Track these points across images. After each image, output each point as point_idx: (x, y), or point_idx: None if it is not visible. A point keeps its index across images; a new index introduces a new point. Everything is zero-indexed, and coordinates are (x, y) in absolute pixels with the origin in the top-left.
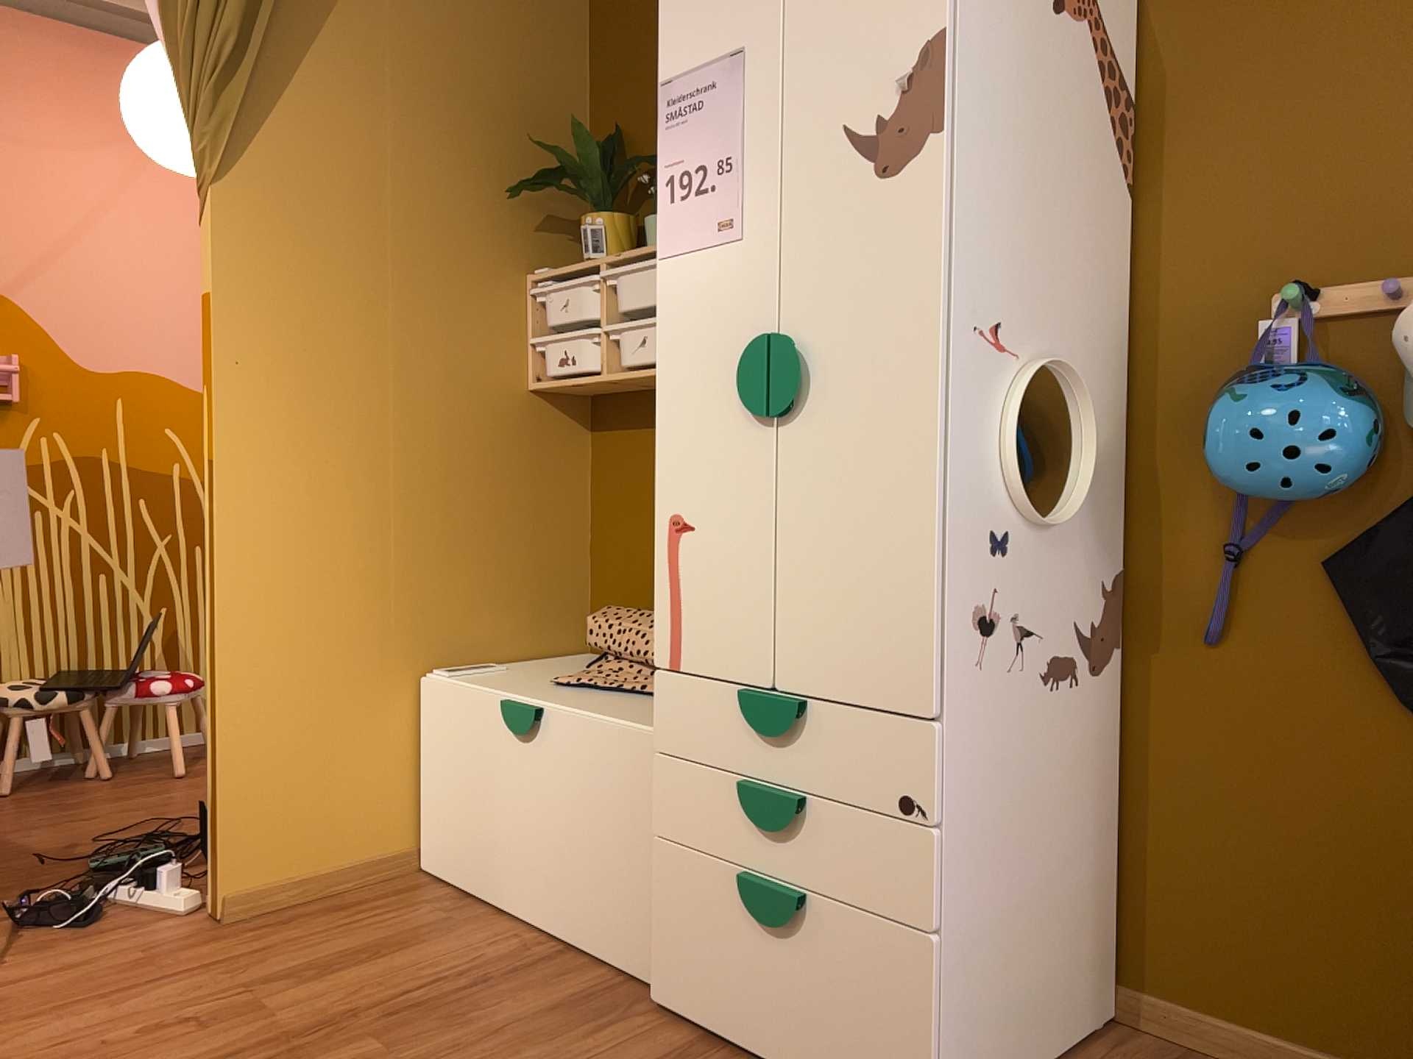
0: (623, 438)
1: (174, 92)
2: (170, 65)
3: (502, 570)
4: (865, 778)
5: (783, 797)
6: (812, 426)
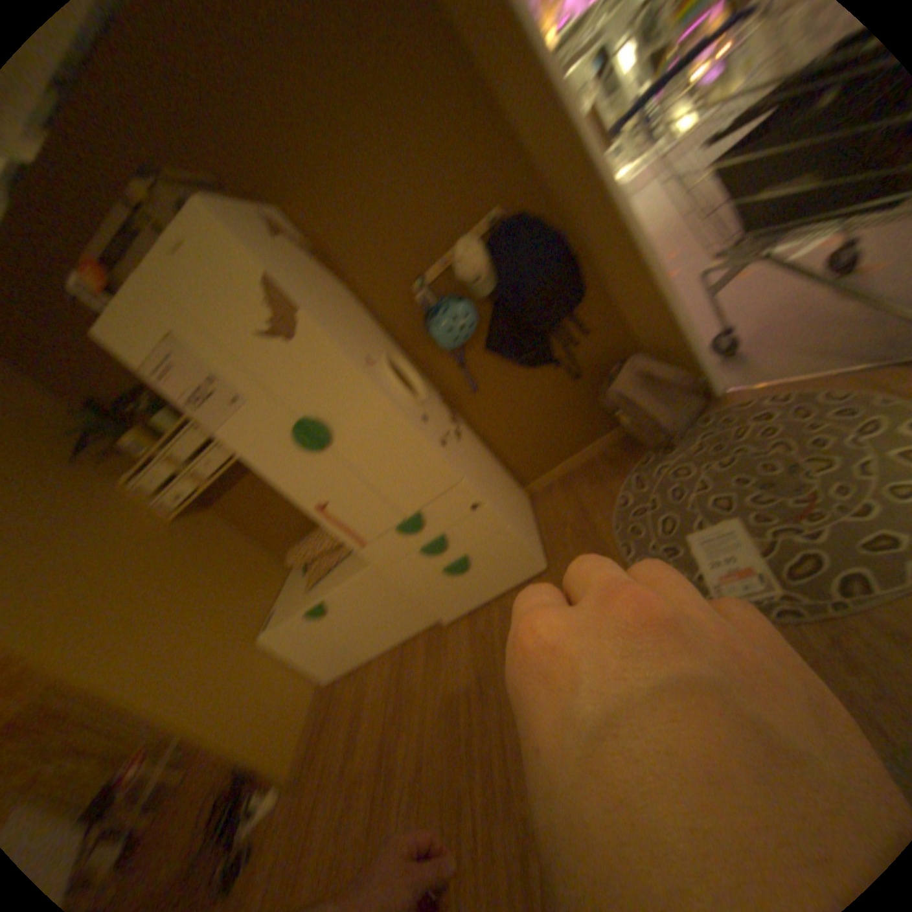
0: (225, 502)
1: None
2: None
3: (236, 585)
4: (454, 513)
5: (437, 541)
6: (342, 439)
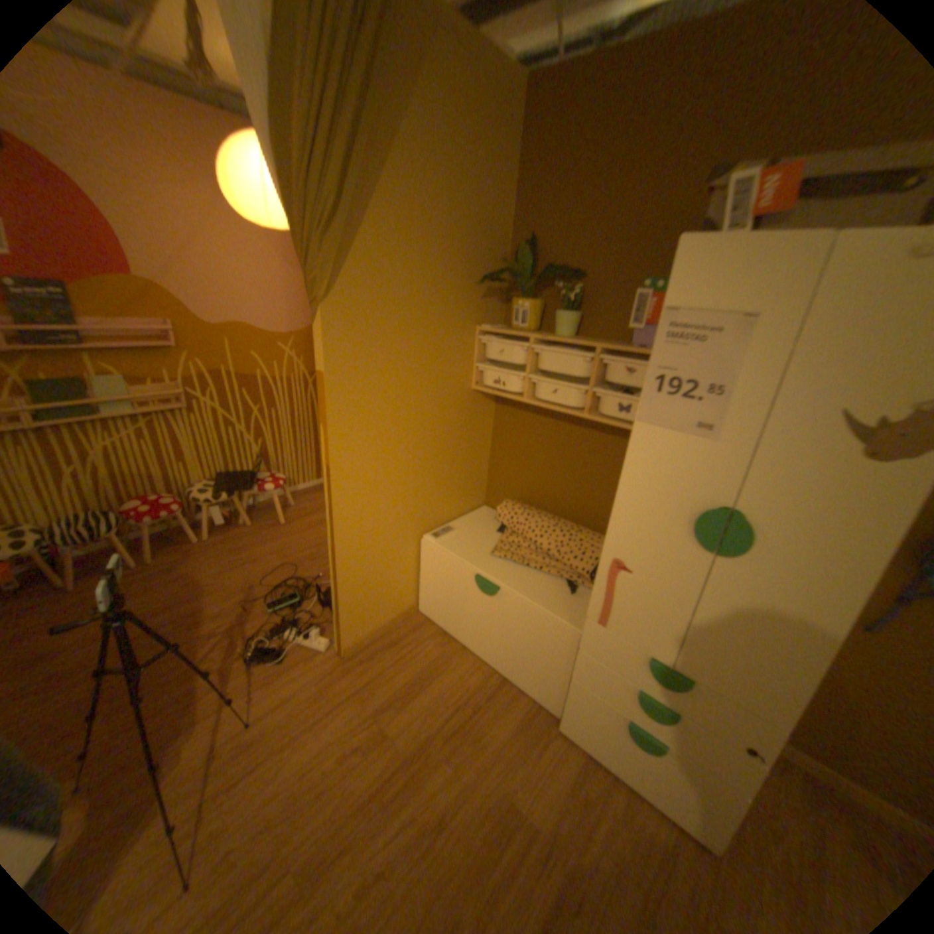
0: (516, 415)
1: (252, 178)
2: (247, 155)
3: (454, 480)
4: (725, 728)
5: (669, 714)
6: (743, 568)
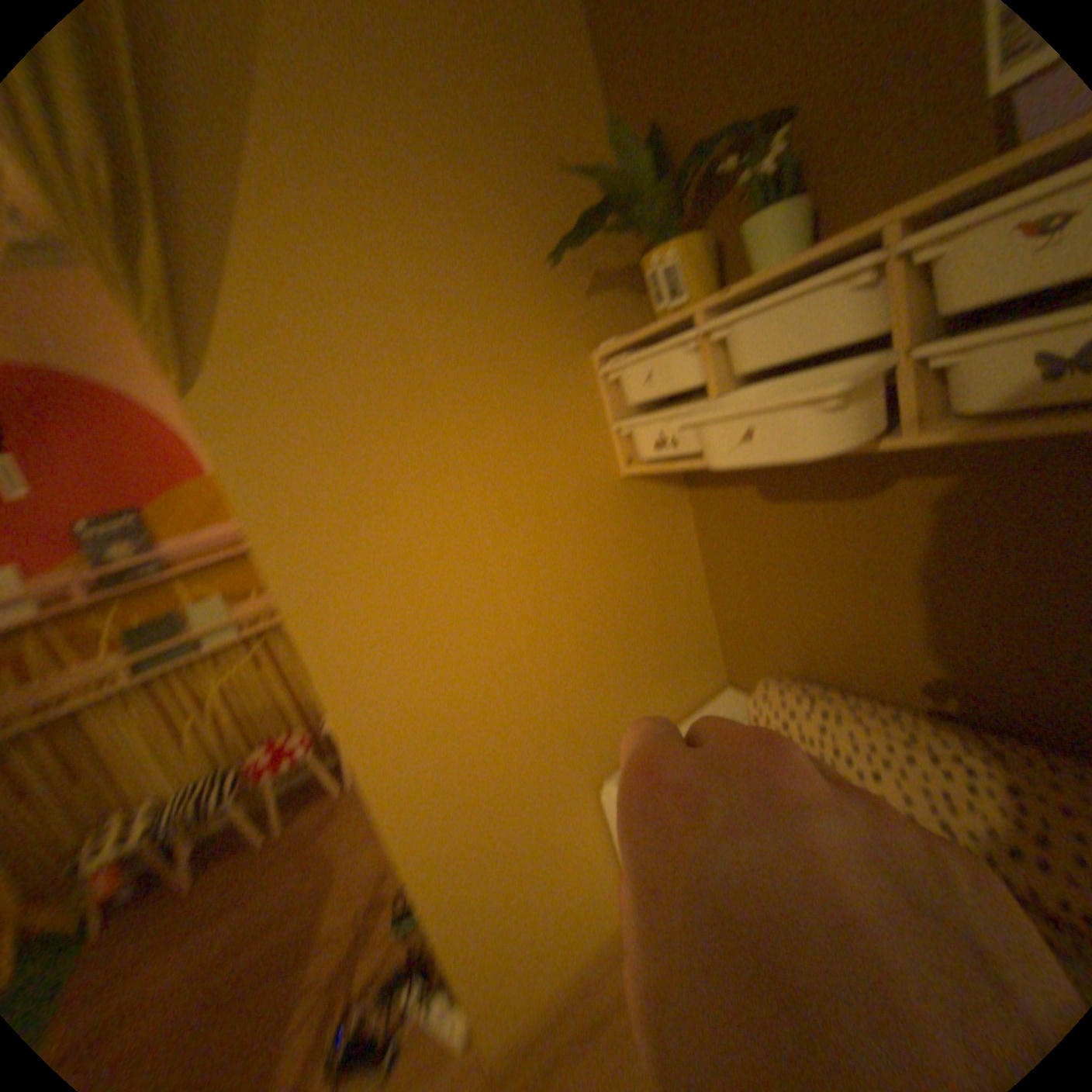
0: (733, 495)
1: None
2: None
3: (642, 653)
4: None
5: None
6: None
